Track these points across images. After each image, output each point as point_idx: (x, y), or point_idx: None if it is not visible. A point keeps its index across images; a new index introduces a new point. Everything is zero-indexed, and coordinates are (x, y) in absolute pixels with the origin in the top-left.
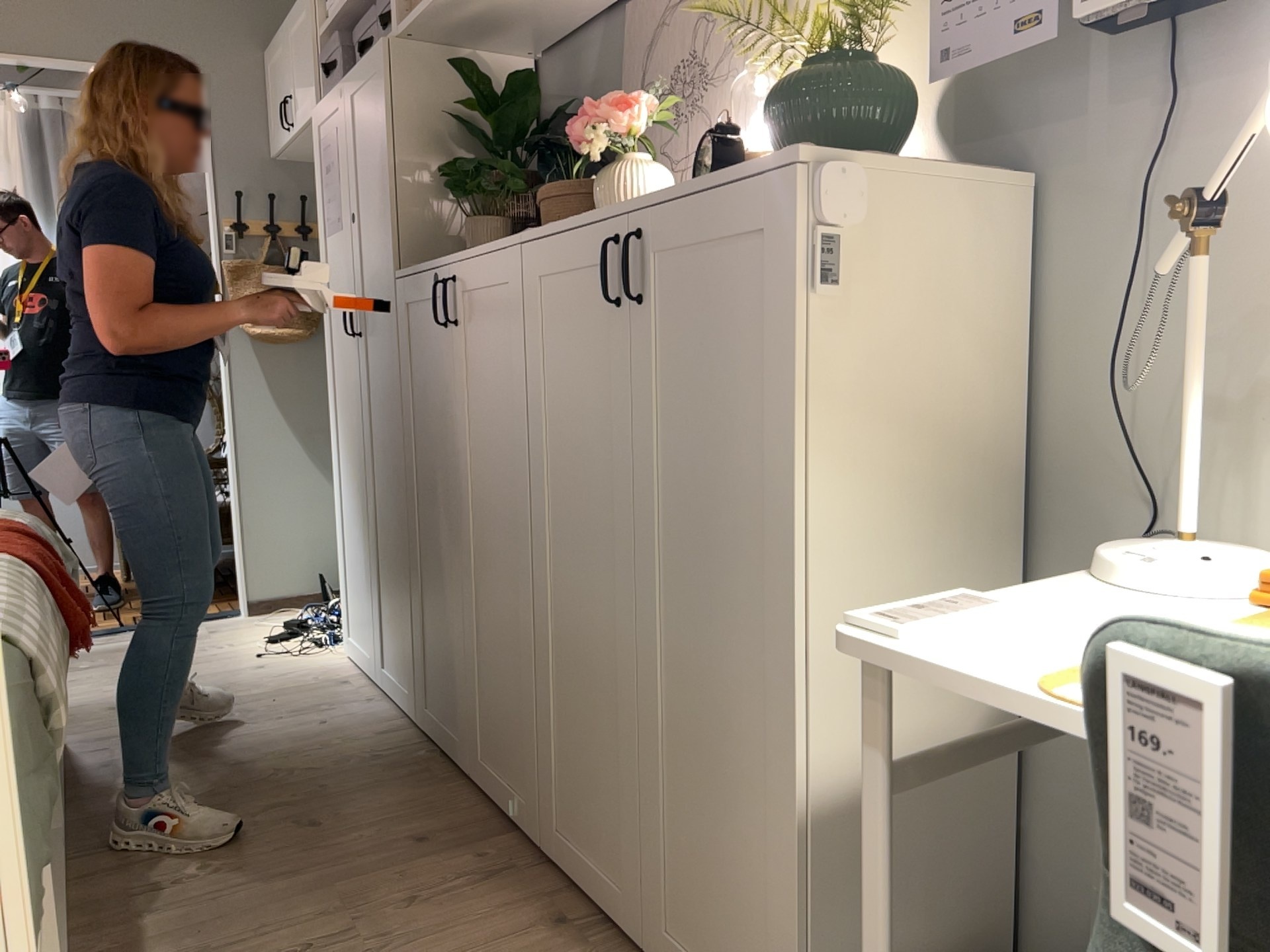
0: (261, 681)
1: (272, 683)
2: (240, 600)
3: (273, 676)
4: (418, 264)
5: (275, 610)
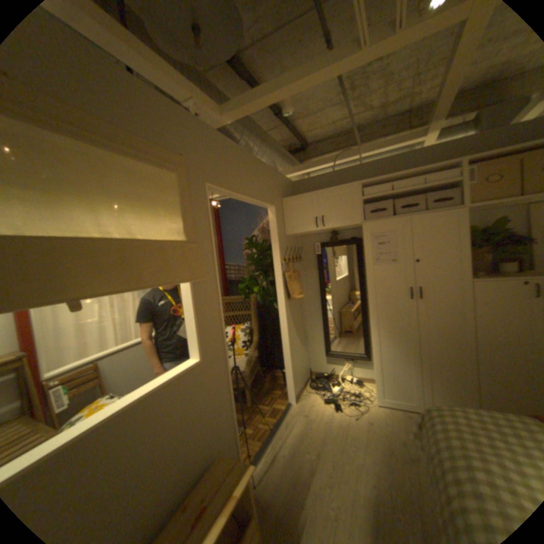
0: (388, 431)
1: (394, 430)
2: (289, 400)
3: (385, 427)
4: (505, 279)
5: (299, 399)
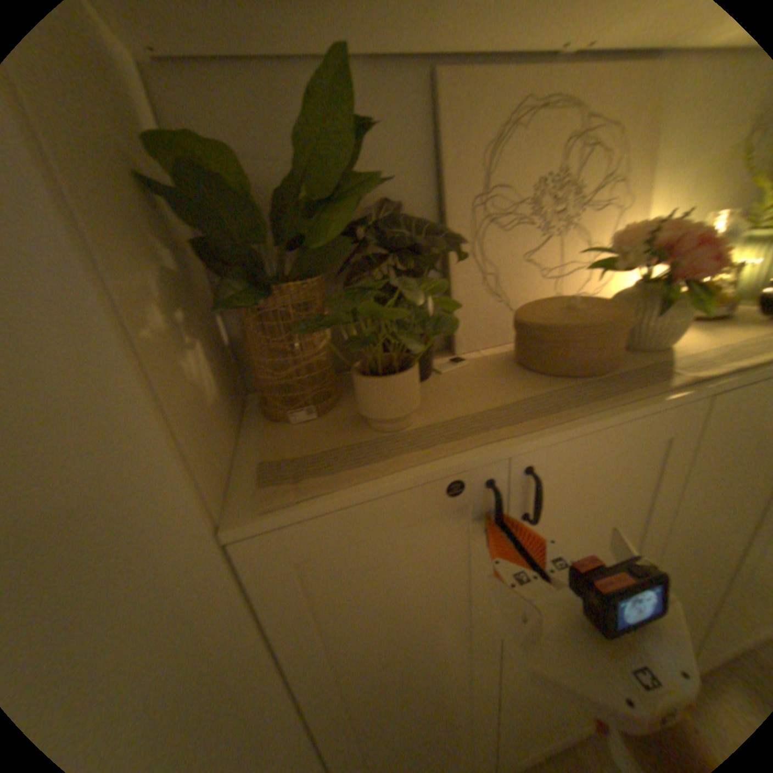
0: None
1: None
2: None
3: None
4: (377, 484)
5: None
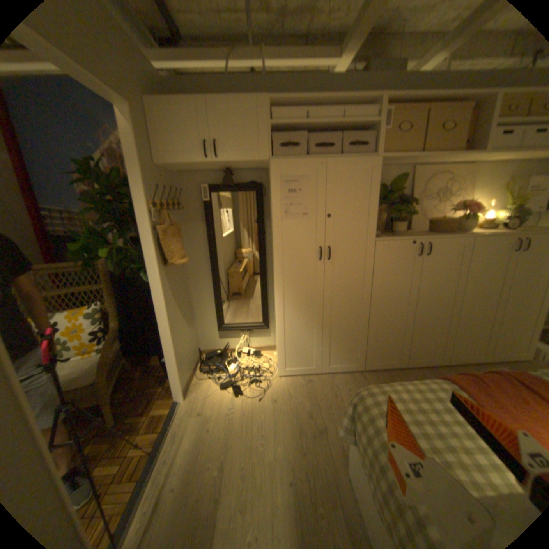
0: (293, 402)
1: (298, 399)
2: (175, 397)
3: (289, 399)
4: (400, 238)
5: (188, 390)
